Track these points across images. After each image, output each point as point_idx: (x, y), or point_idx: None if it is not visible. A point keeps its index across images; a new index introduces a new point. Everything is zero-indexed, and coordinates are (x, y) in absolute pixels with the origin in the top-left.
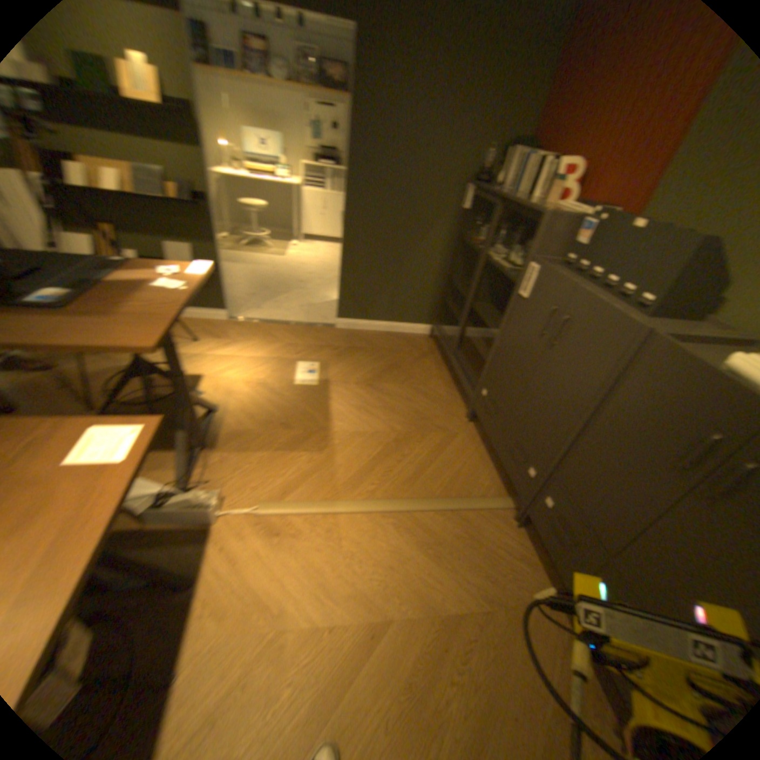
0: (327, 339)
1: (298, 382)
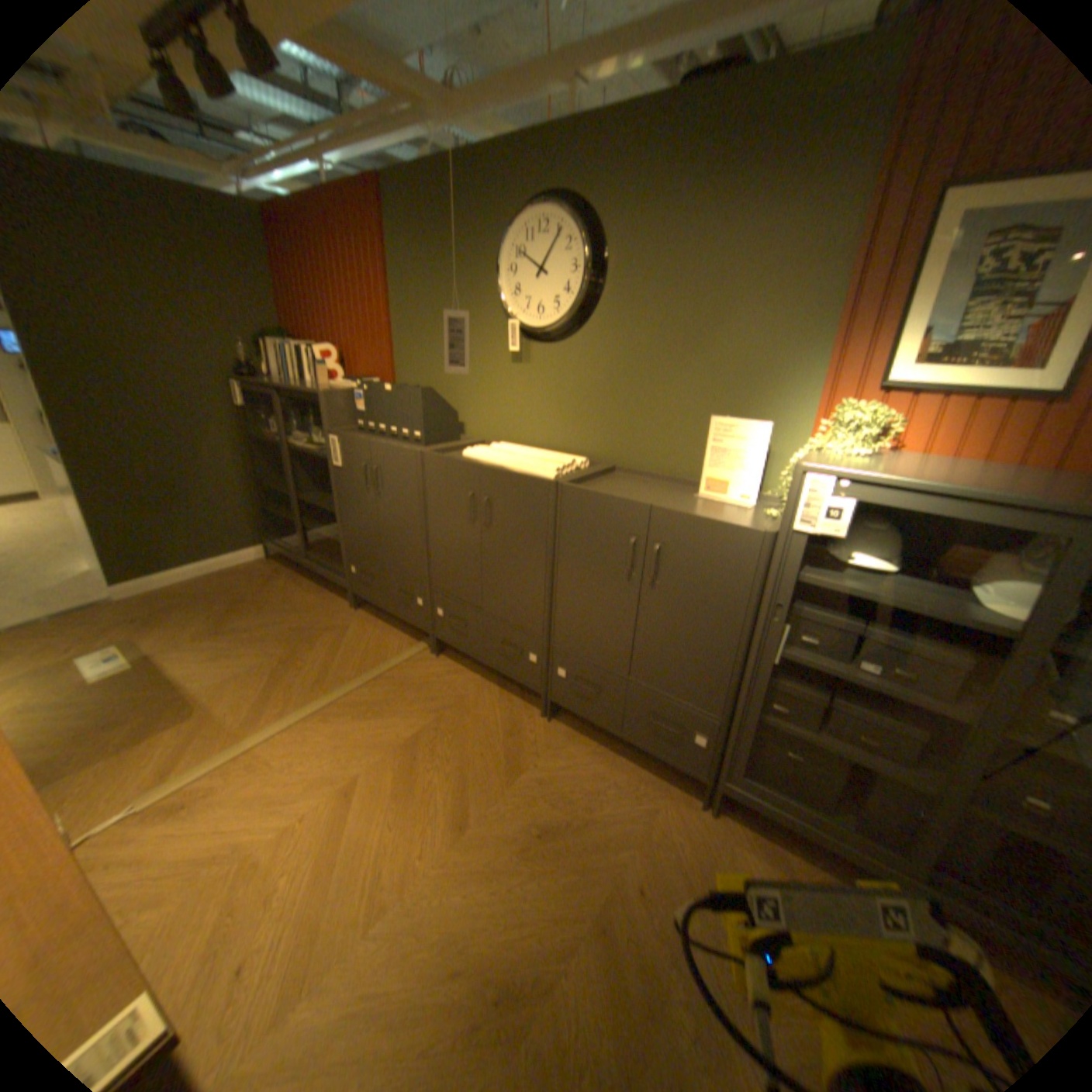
0: (112, 615)
1: (98, 675)
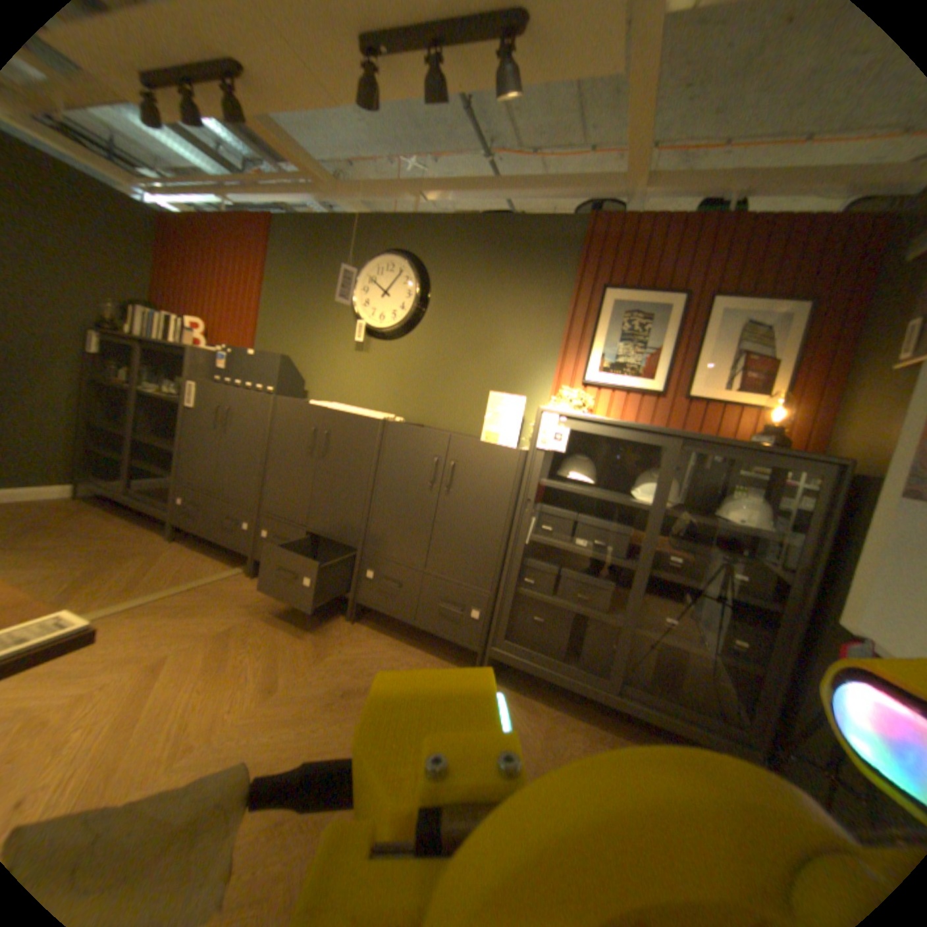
0: None
1: None
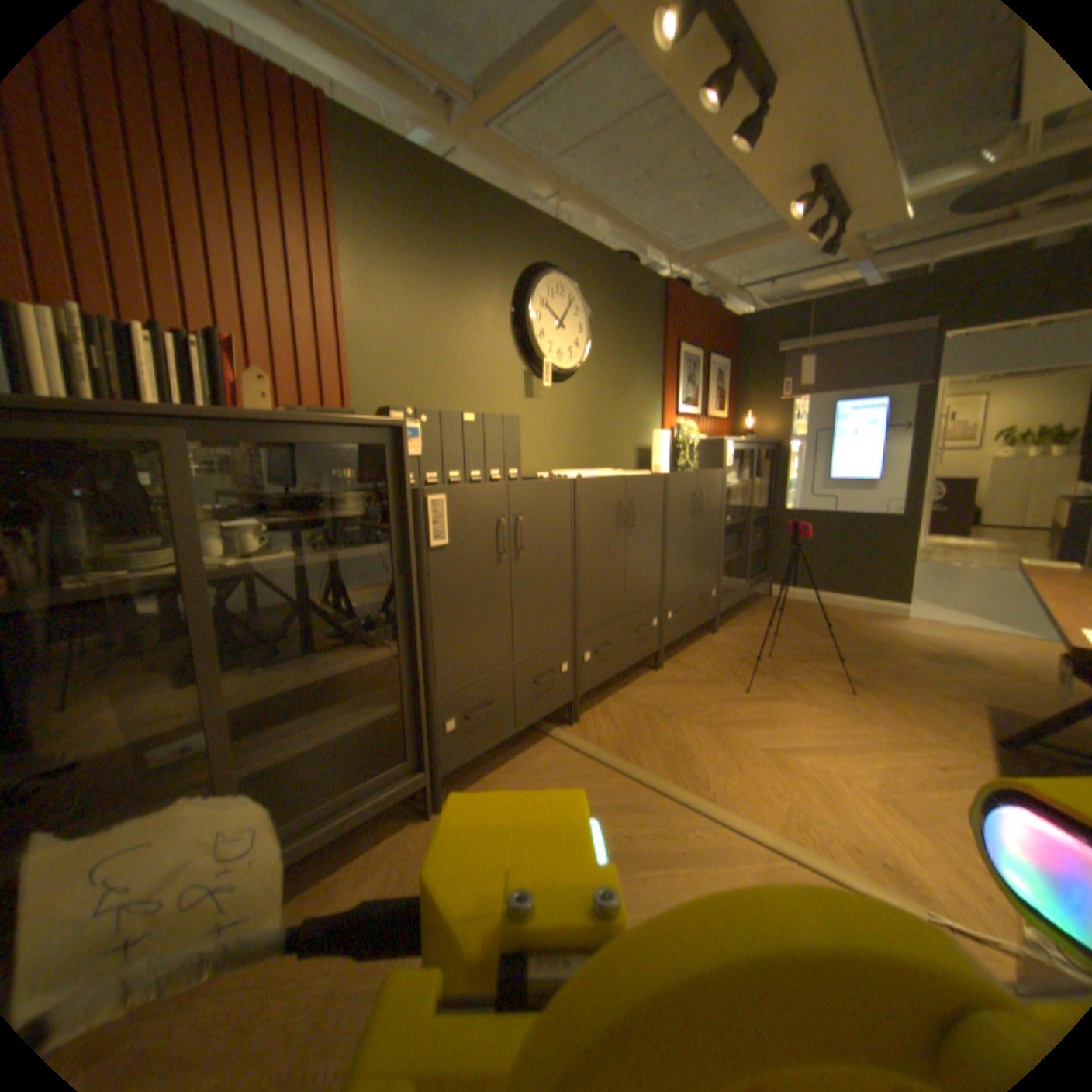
0: None
1: None
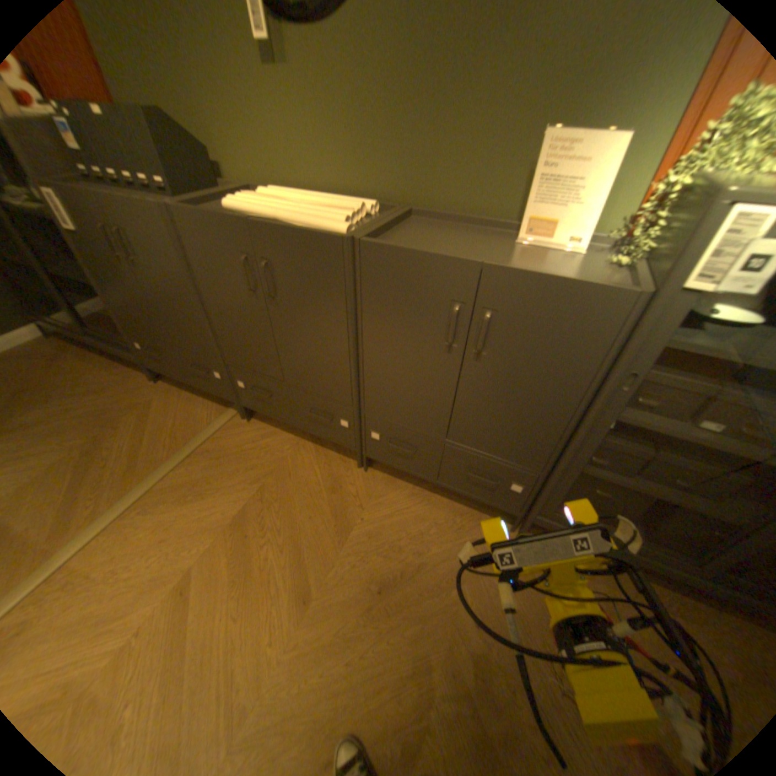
0: None
1: None
